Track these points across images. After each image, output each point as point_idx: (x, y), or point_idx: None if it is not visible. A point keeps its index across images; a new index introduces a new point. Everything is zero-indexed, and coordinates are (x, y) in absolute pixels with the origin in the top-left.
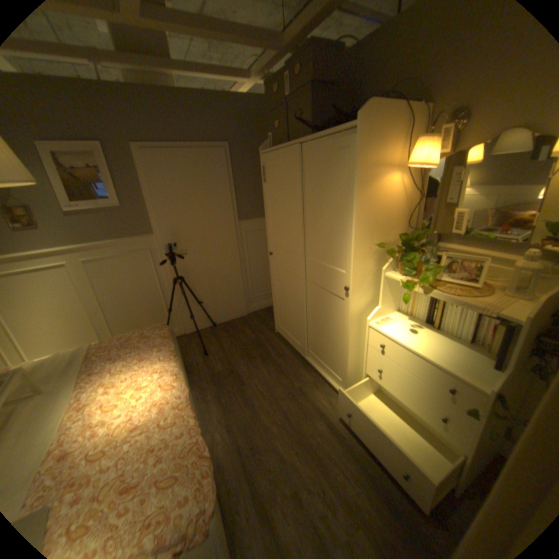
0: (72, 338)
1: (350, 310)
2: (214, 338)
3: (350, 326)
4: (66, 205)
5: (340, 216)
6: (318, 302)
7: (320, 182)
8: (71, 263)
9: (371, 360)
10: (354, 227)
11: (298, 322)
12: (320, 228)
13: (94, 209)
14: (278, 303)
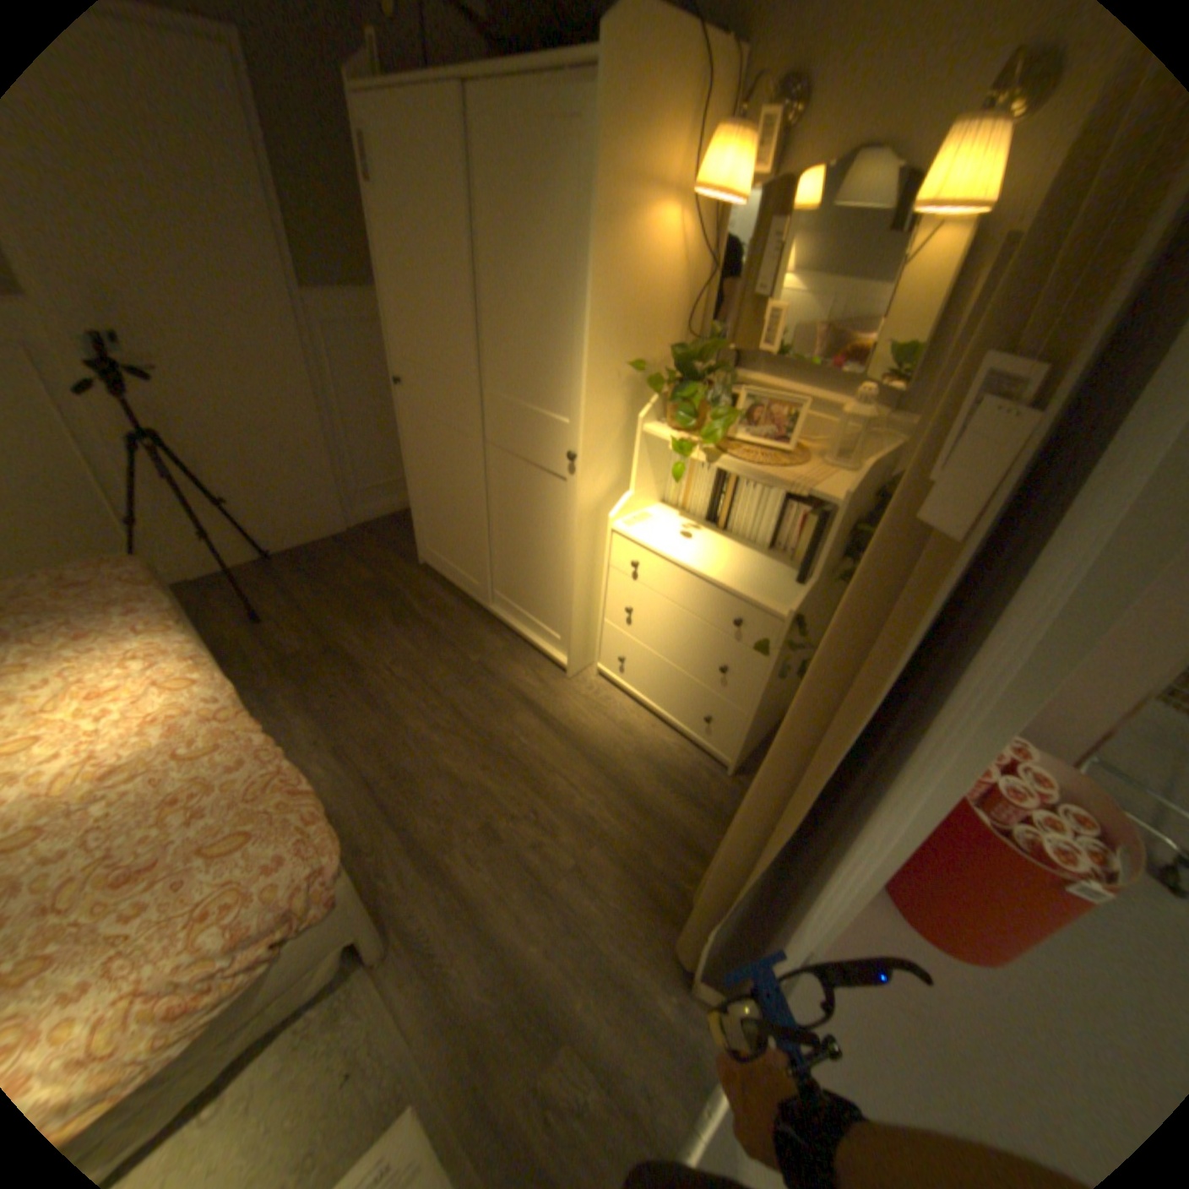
0: None
1: (578, 500)
2: (270, 584)
3: (578, 532)
4: None
5: (560, 293)
6: (514, 490)
7: (514, 201)
8: None
9: (614, 593)
10: (589, 321)
11: (472, 537)
12: (516, 320)
13: None
14: (423, 500)
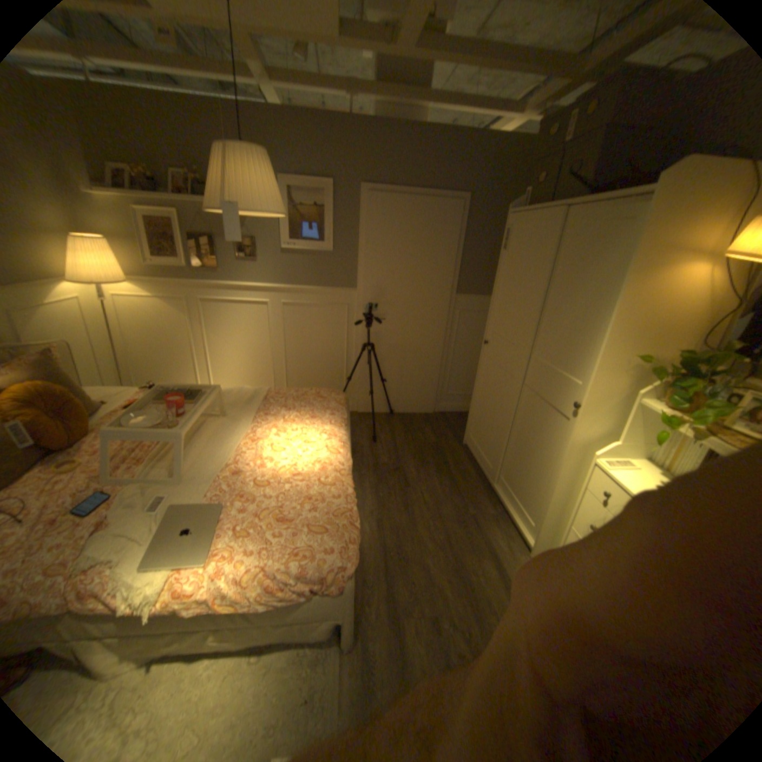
0: (254, 379)
1: (575, 434)
2: (388, 426)
3: (569, 455)
4: (287, 242)
5: (598, 308)
6: (534, 417)
7: (582, 259)
8: (274, 302)
9: (587, 511)
10: (613, 325)
11: (499, 437)
12: (565, 320)
13: (309, 251)
14: (478, 408)
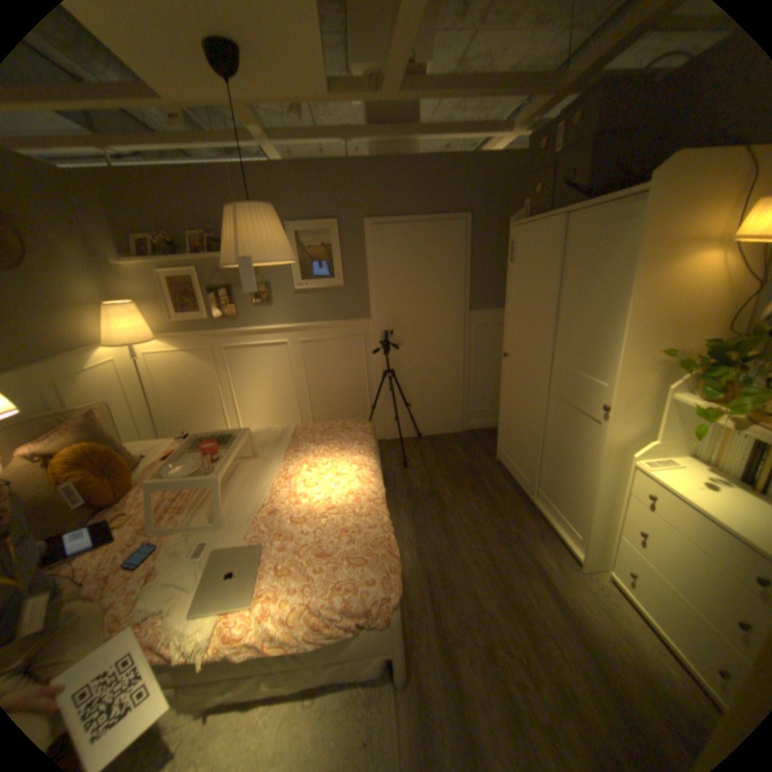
0: (281, 418)
1: (608, 438)
2: (417, 450)
3: (605, 461)
4: (299, 283)
5: (611, 308)
6: (563, 424)
7: (588, 262)
8: (293, 342)
9: (634, 517)
10: (629, 324)
11: (531, 450)
12: (580, 324)
13: (320, 289)
14: (506, 422)
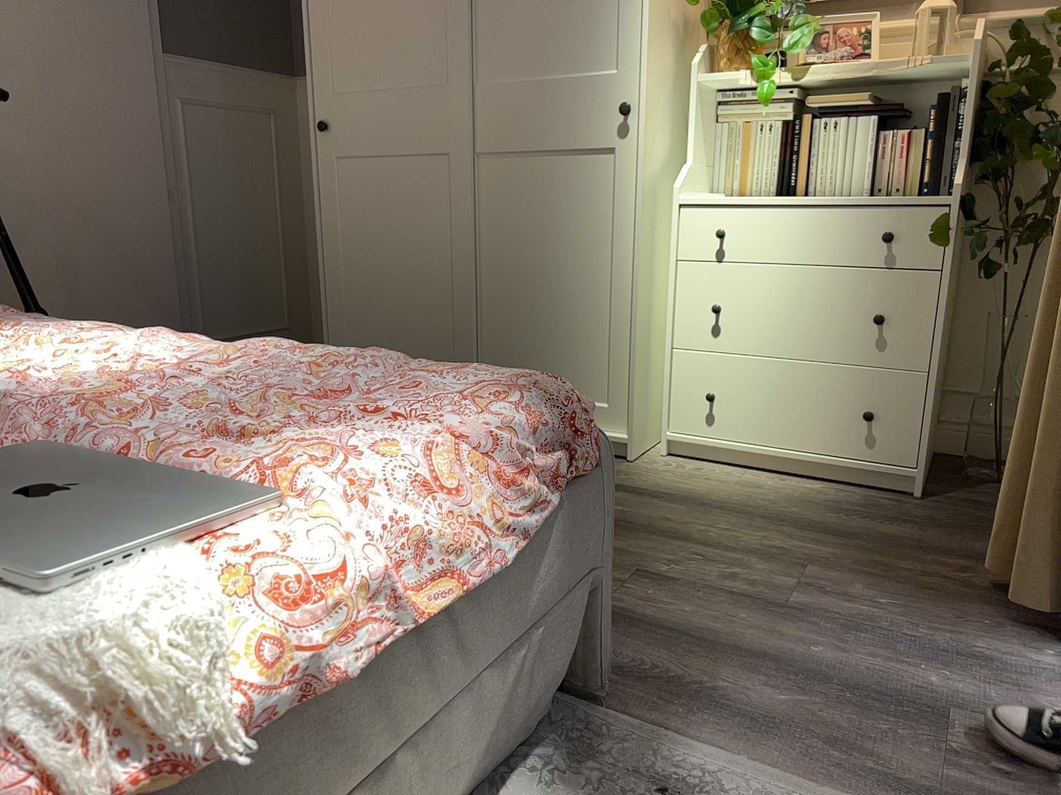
0: None
1: (633, 167)
2: None
3: (640, 205)
4: None
5: None
6: (521, 203)
7: None
8: None
9: (689, 297)
10: None
11: (443, 308)
12: None
13: None
14: (348, 291)
